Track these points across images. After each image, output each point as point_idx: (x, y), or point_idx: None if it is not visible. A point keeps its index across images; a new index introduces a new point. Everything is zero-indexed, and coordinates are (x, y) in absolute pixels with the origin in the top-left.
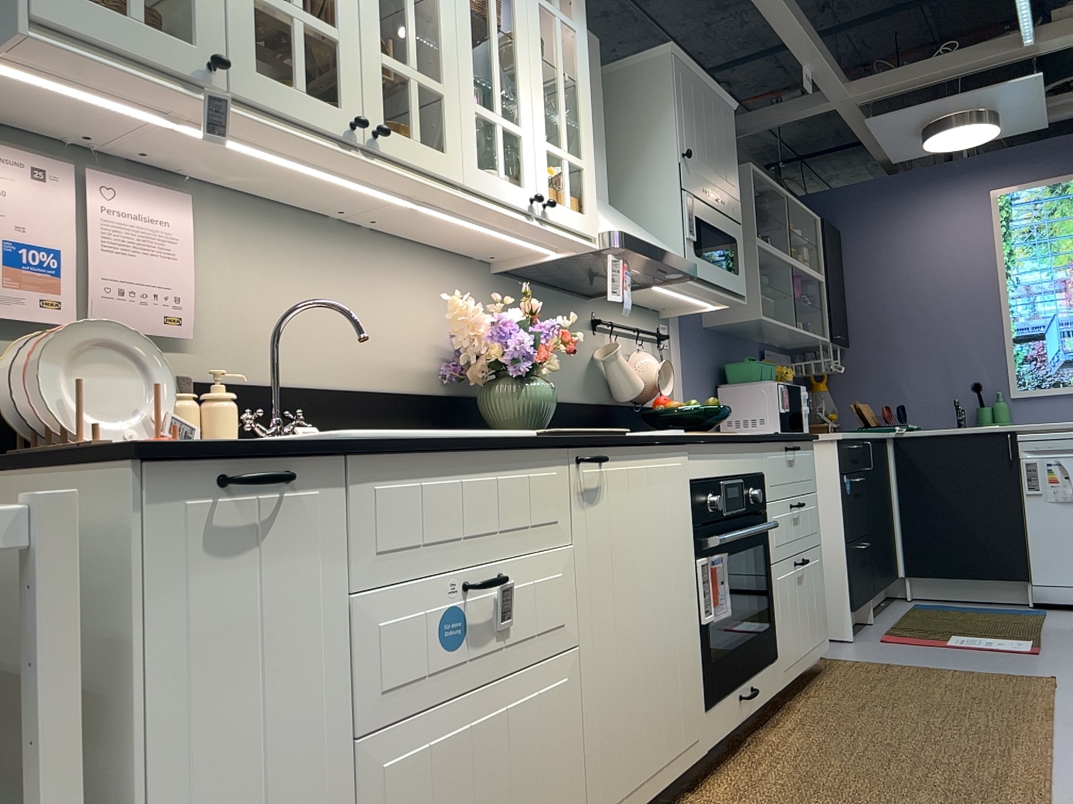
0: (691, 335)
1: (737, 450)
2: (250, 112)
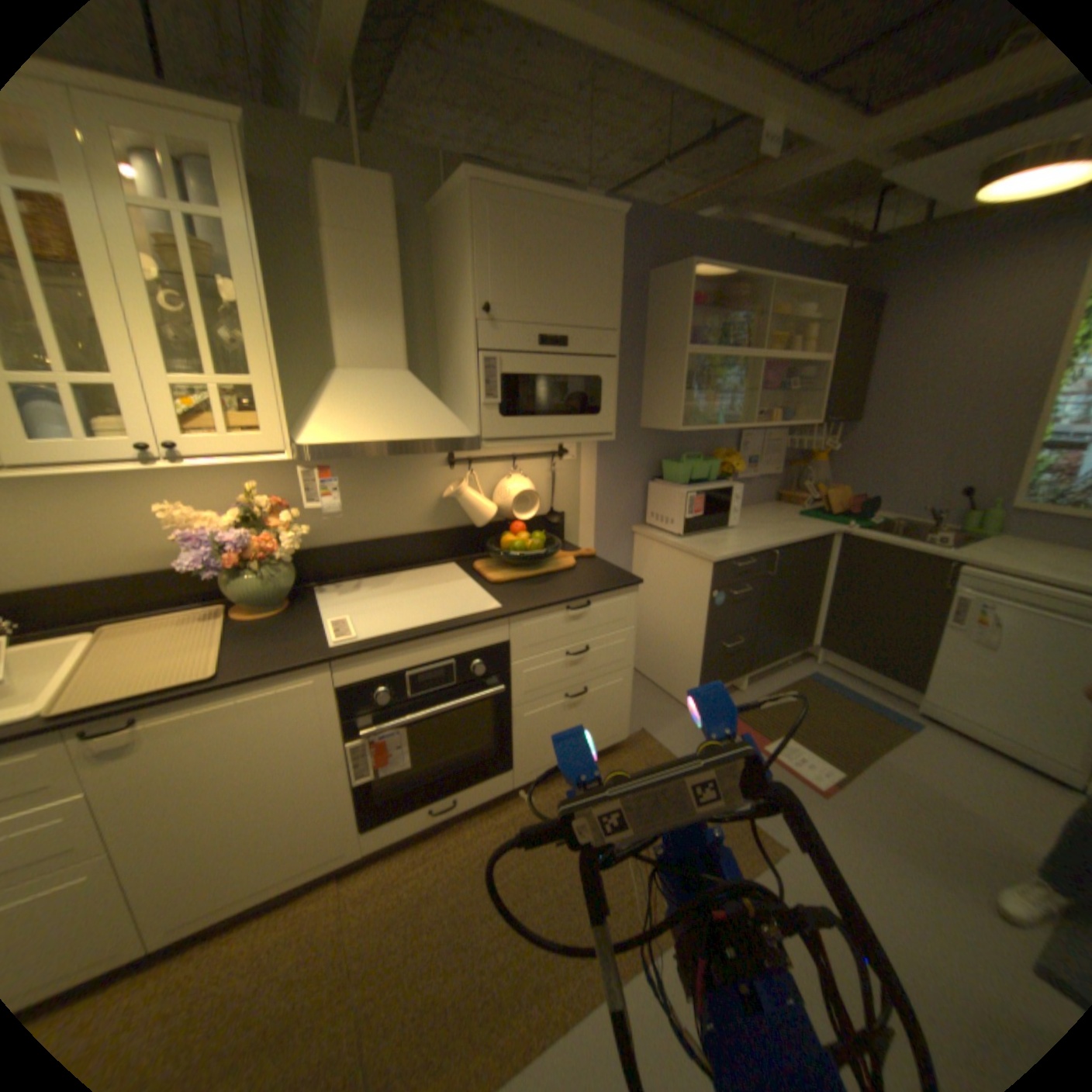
0: (613, 442)
1: (444, 640)
2: None
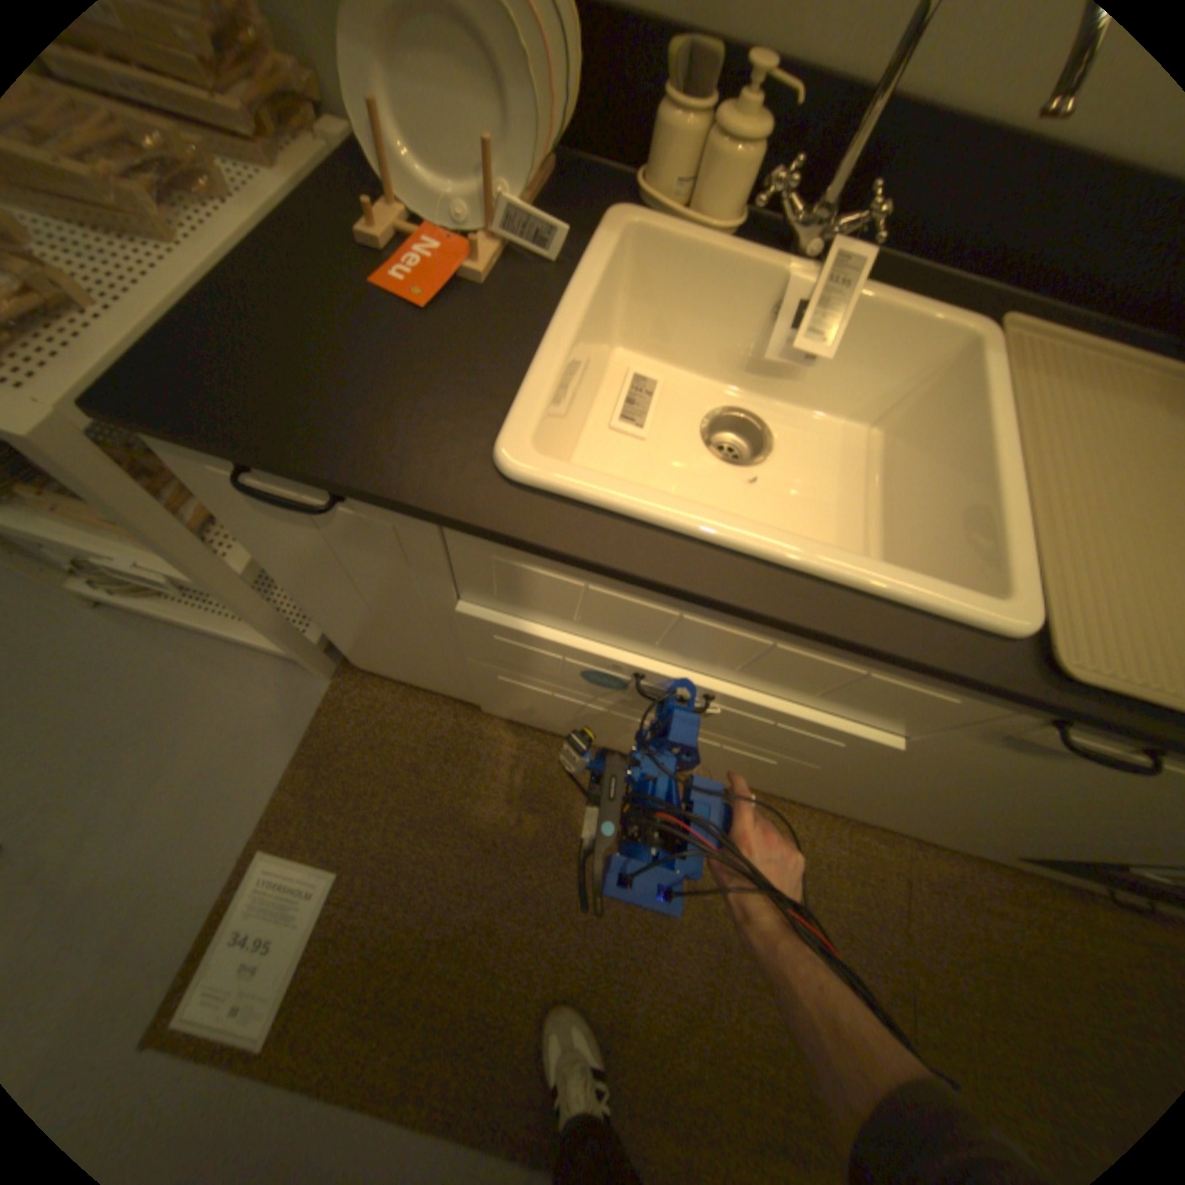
0: None
1: None
2: None
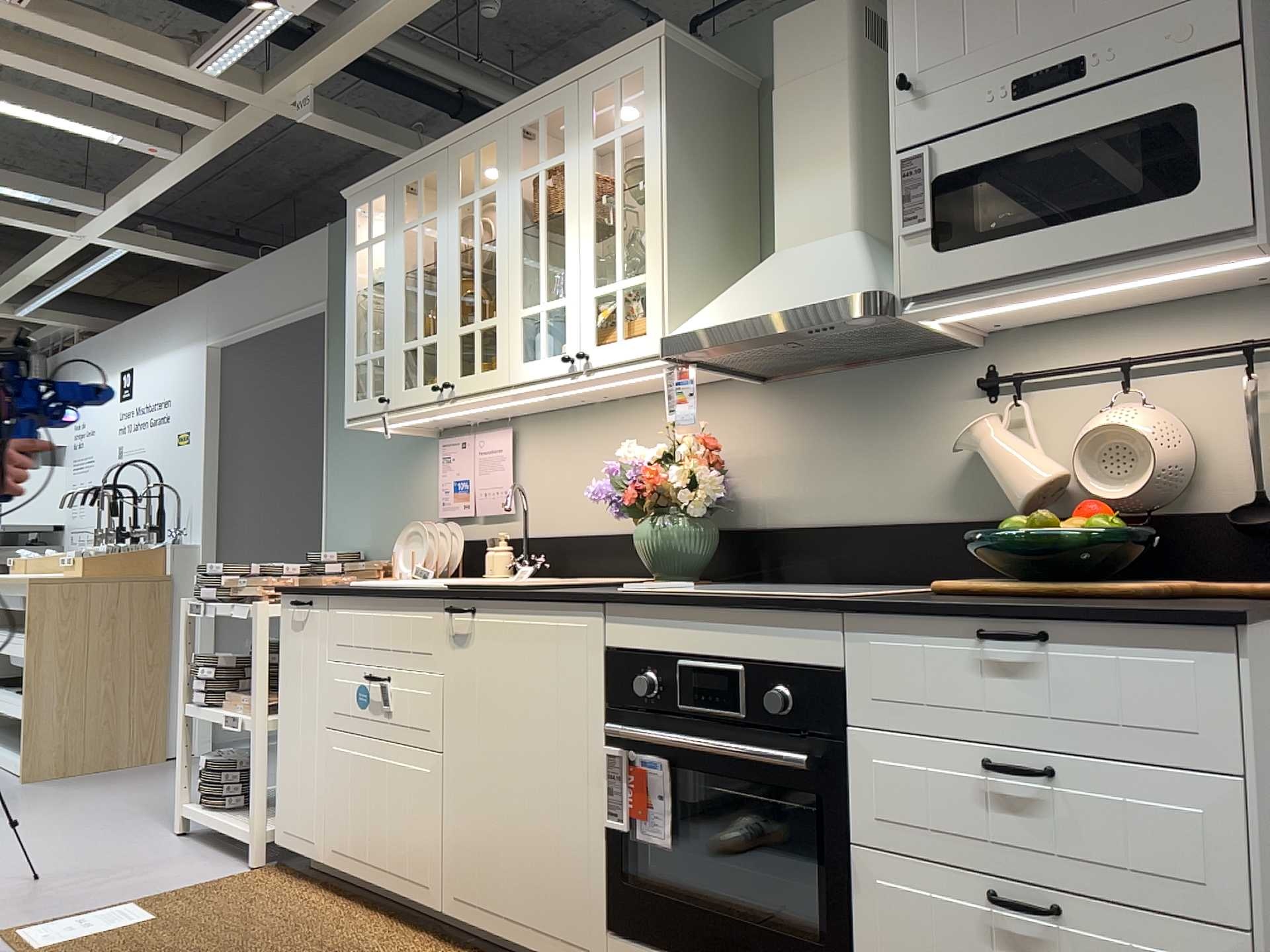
0: None
1: (732, 620)
2: (401, 412)
